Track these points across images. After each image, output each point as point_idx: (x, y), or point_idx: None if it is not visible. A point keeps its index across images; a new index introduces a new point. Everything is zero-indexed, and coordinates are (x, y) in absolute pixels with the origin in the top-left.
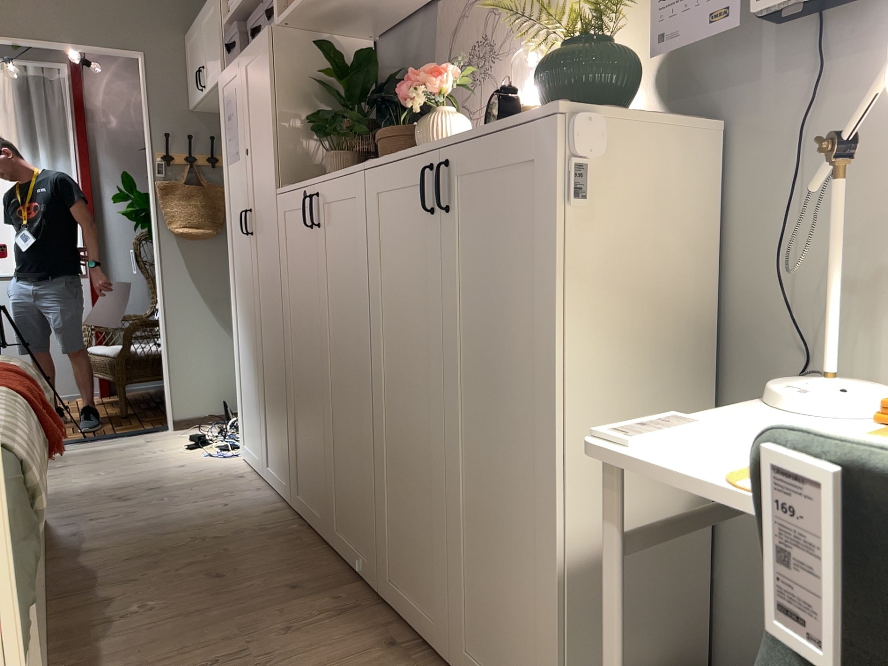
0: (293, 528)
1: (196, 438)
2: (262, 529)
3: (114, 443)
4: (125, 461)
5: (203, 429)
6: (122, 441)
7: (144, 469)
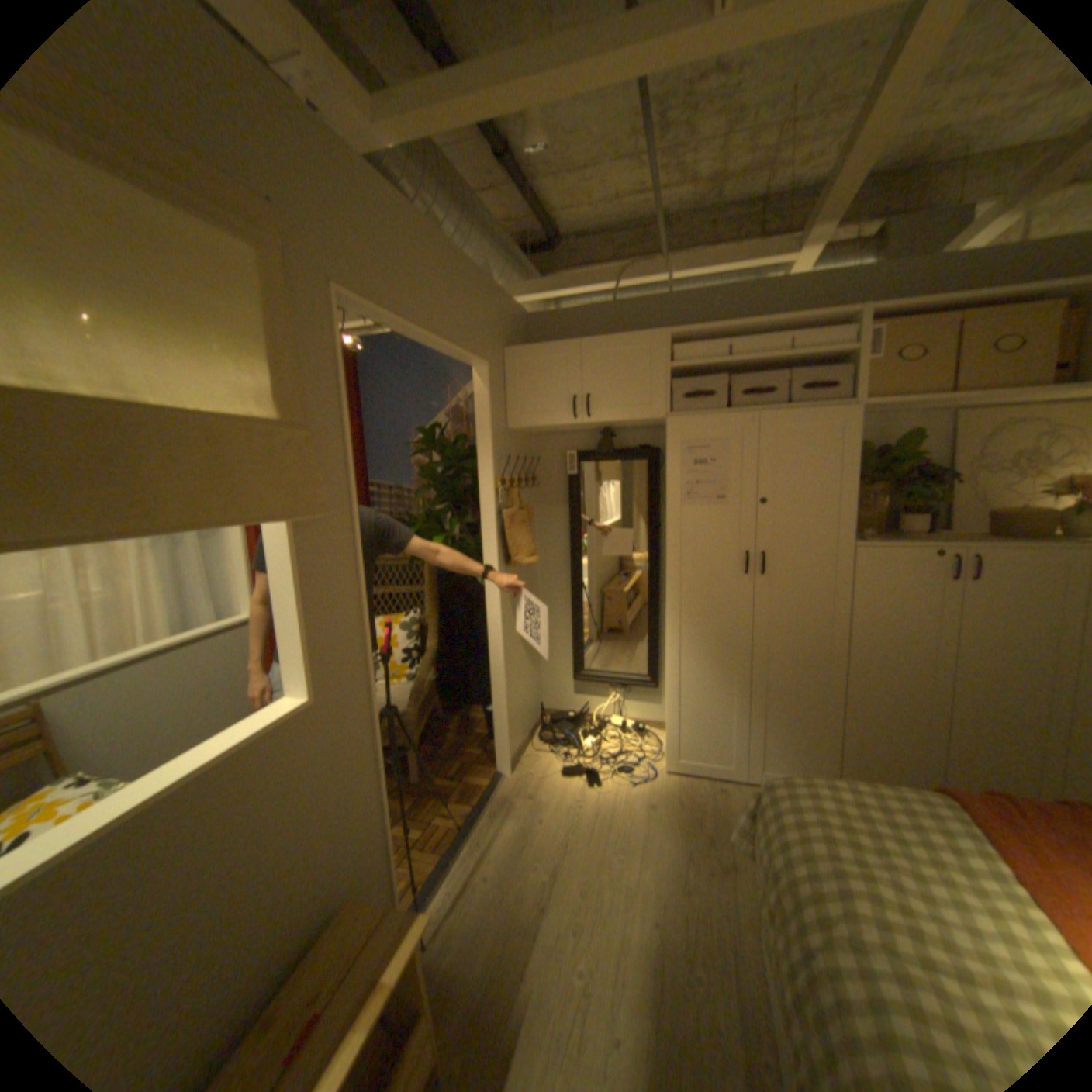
0: None
1: (560, 773)
2: None
3: (504, 820)
4: (589, 833)
5: (535, 761)
6: (502, 813)
7: (635, 830)
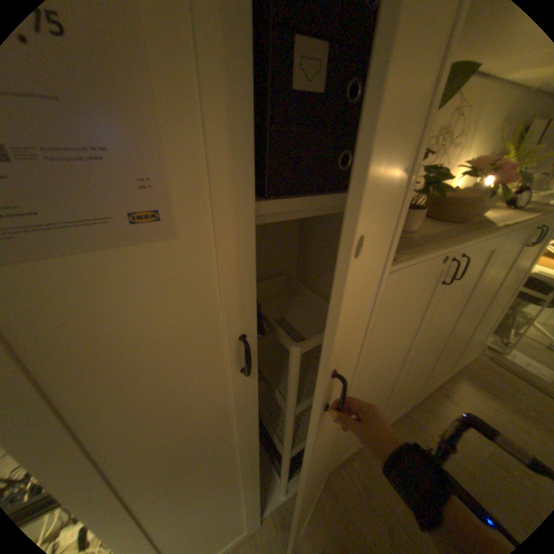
0: (355, 465)
1: None
2: (361, 491)
3: None
4: None
5: None
6: None
7: None
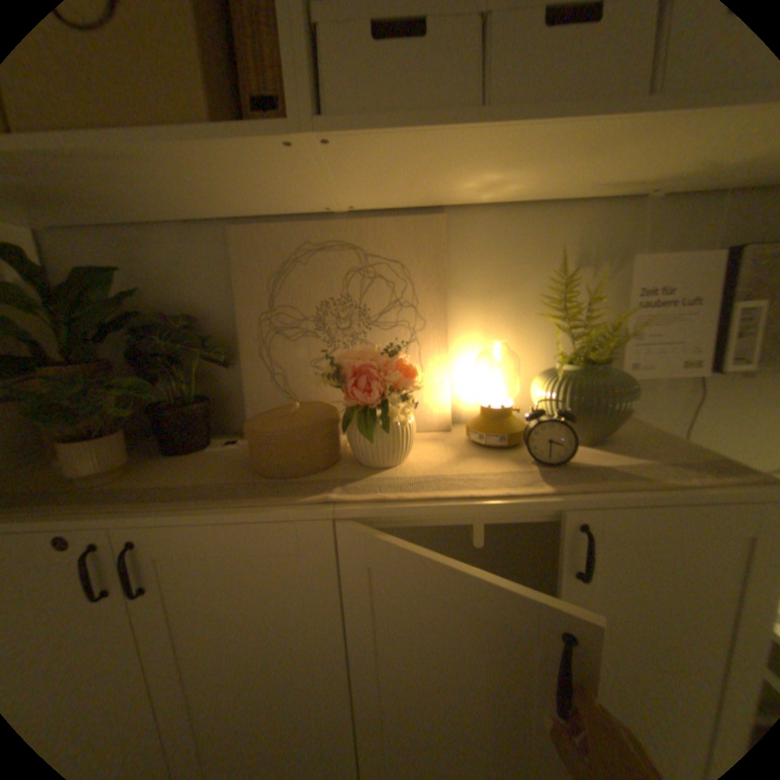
0: None
1: None
2: None
3: None
4: None
5: None
6: None
7: None
